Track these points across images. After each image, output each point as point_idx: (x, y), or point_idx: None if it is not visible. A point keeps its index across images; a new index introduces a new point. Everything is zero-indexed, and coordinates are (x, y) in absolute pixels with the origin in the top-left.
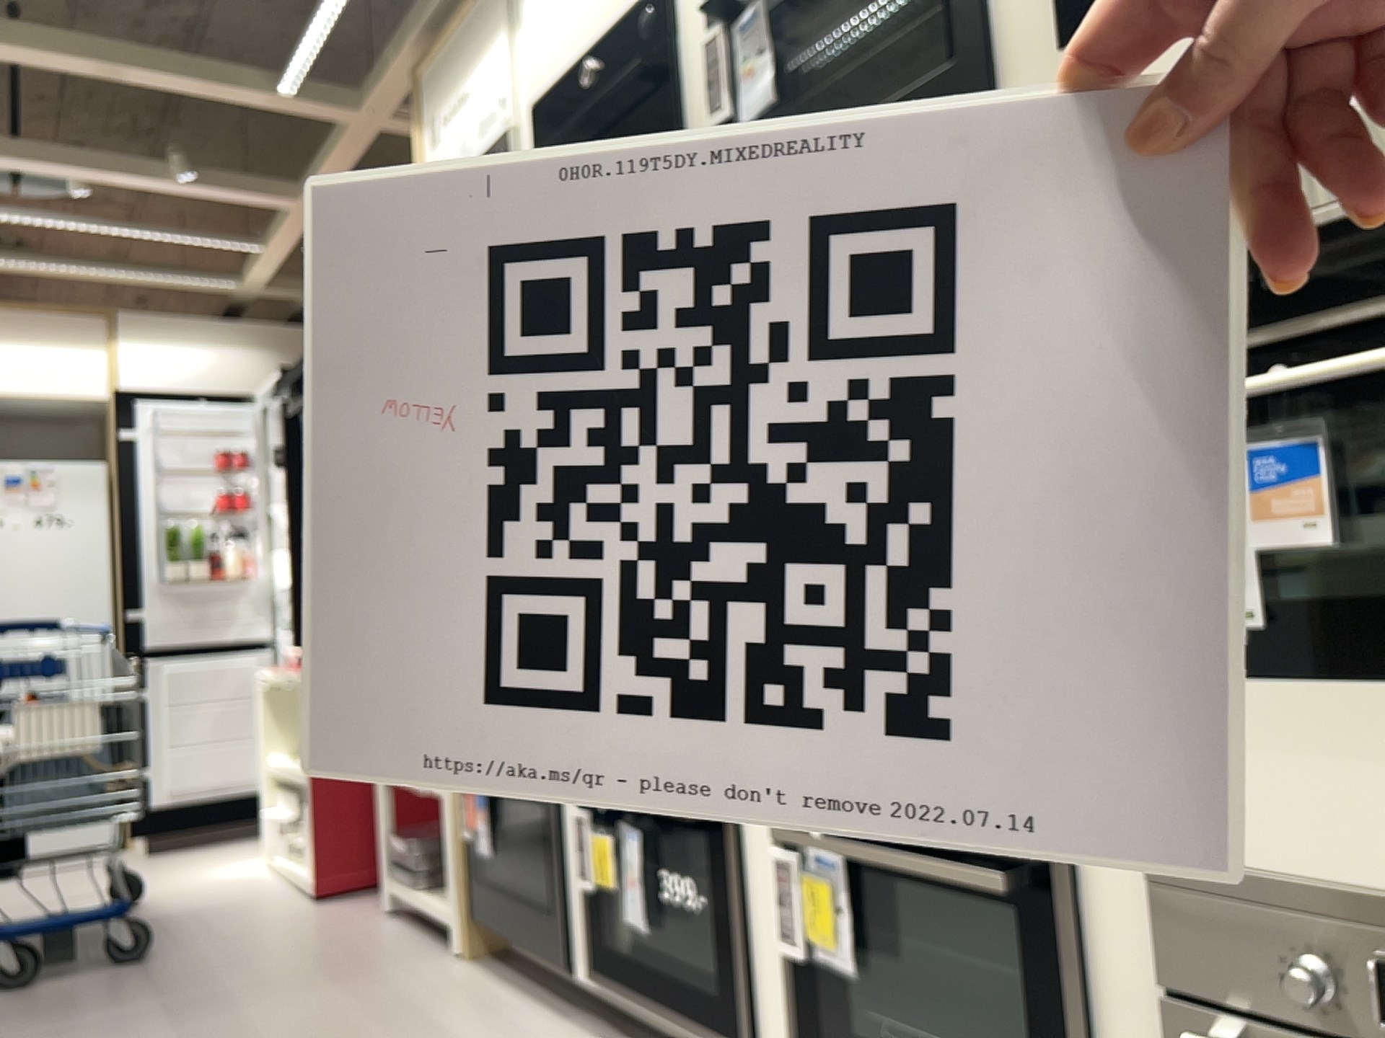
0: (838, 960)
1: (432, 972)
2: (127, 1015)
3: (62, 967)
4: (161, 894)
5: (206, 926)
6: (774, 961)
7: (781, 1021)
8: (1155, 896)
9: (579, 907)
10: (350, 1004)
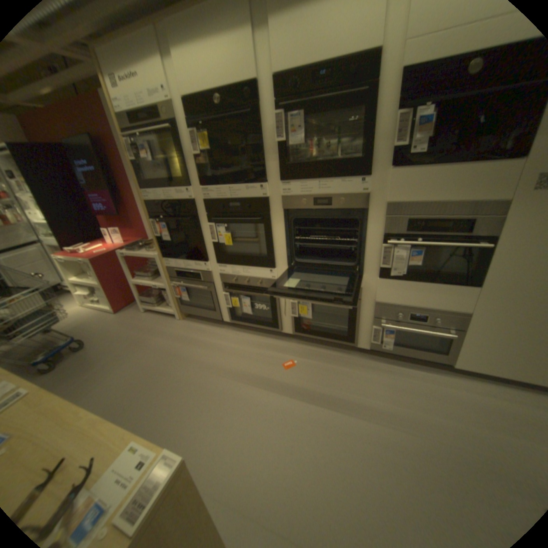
0: (306, 317)
1: (175, 326)
2: (102, 365)
3: (54, 359)
4: (53, 326)
5: (87, 331)
6: (286, 316)
7: (287, 325)
8: (375, 307)
9: (224, 310)
10: (165, 341)
